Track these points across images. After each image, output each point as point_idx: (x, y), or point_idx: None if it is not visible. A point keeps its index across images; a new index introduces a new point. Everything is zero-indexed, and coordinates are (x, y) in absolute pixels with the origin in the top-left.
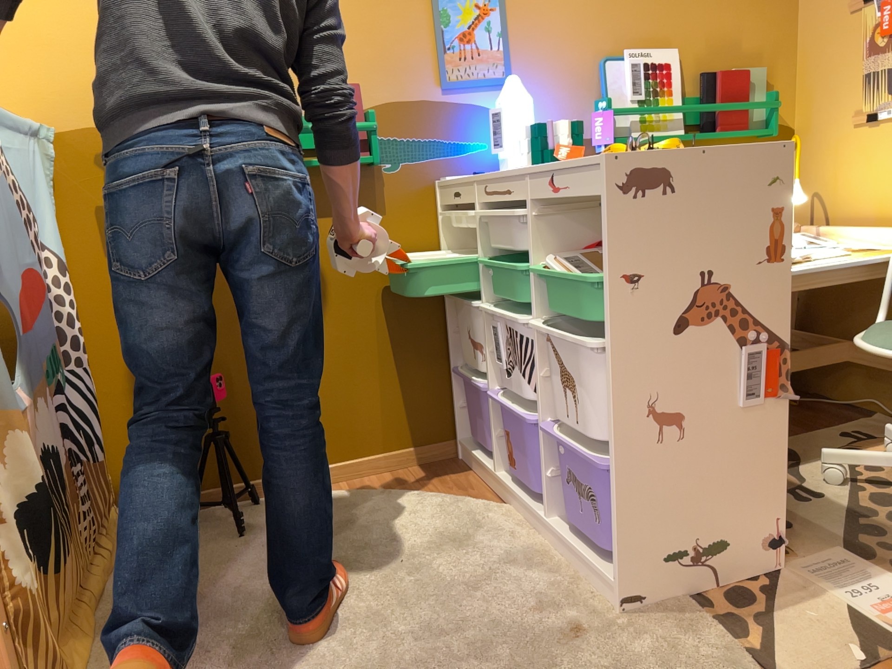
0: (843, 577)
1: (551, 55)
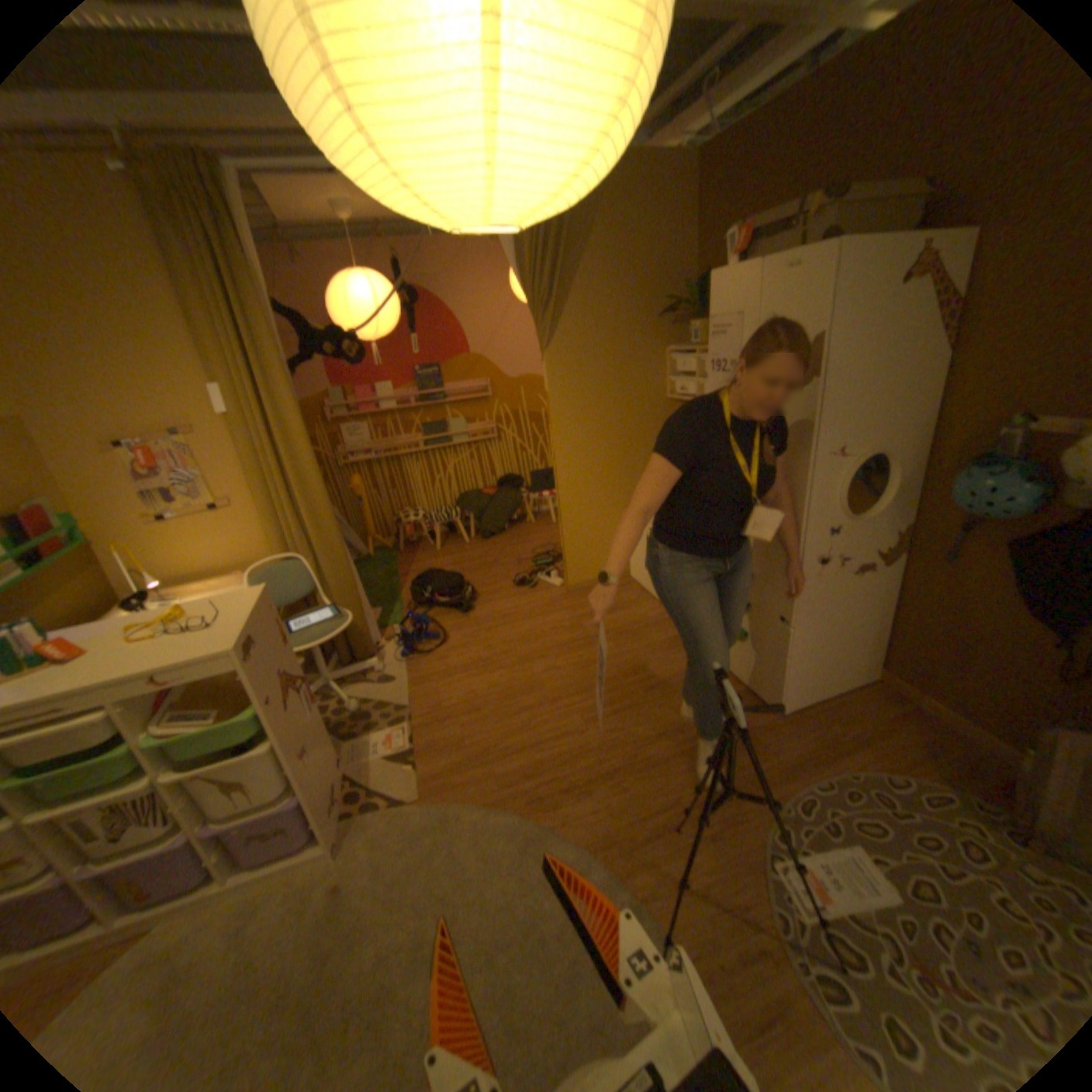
0: (359, 752)
1: None
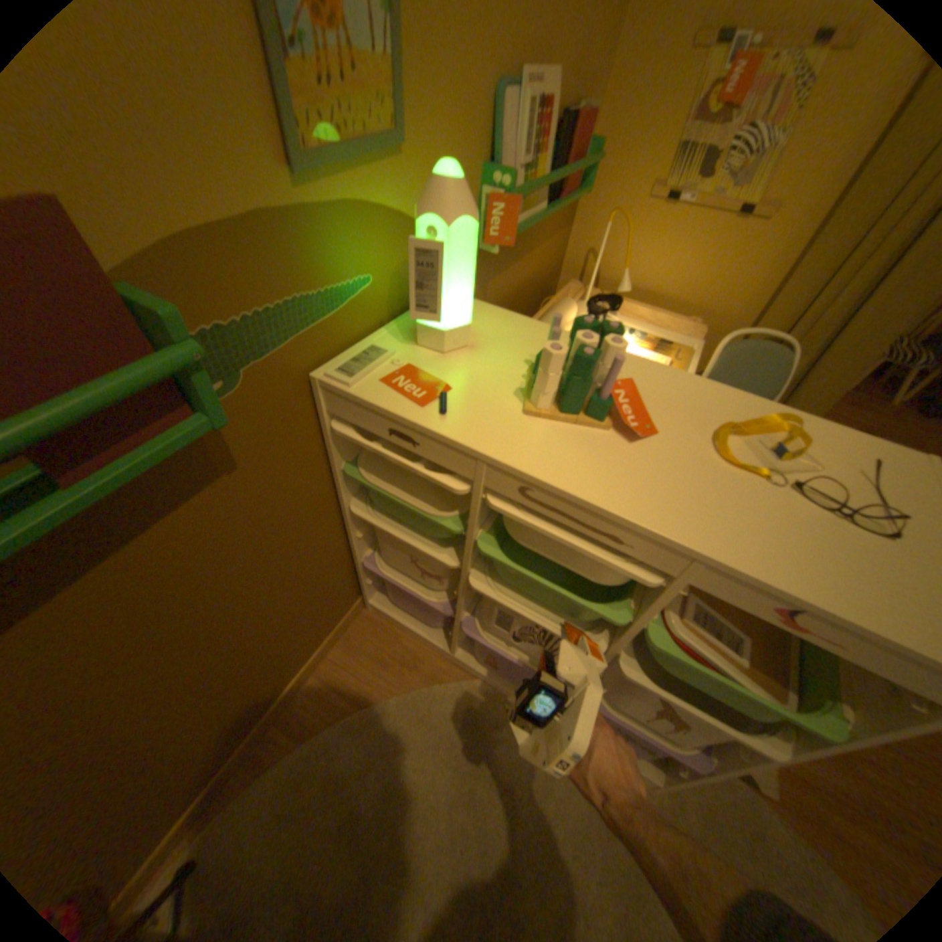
0: None
1: (451, 68)
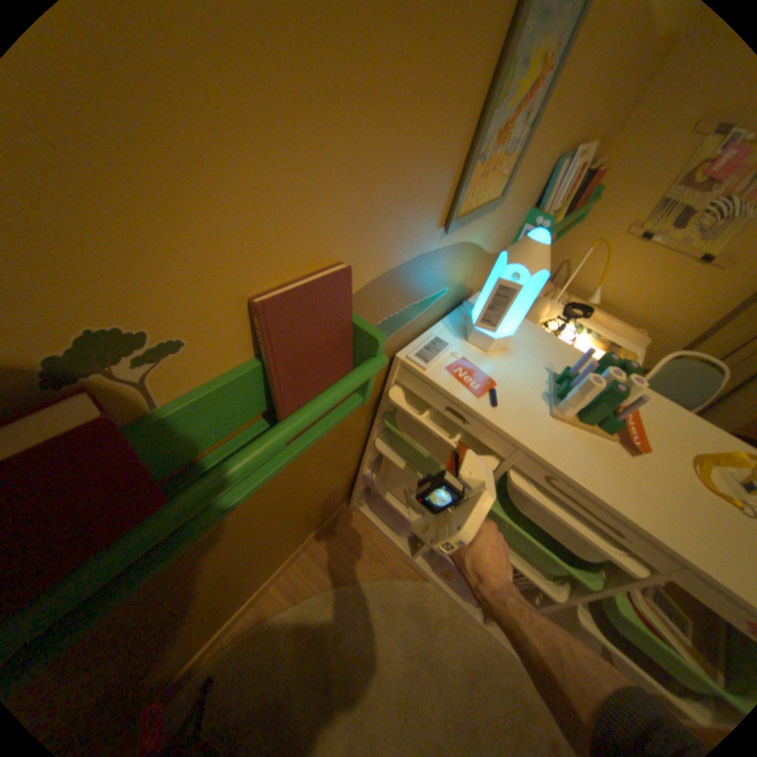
0: None
1: (544, 151)
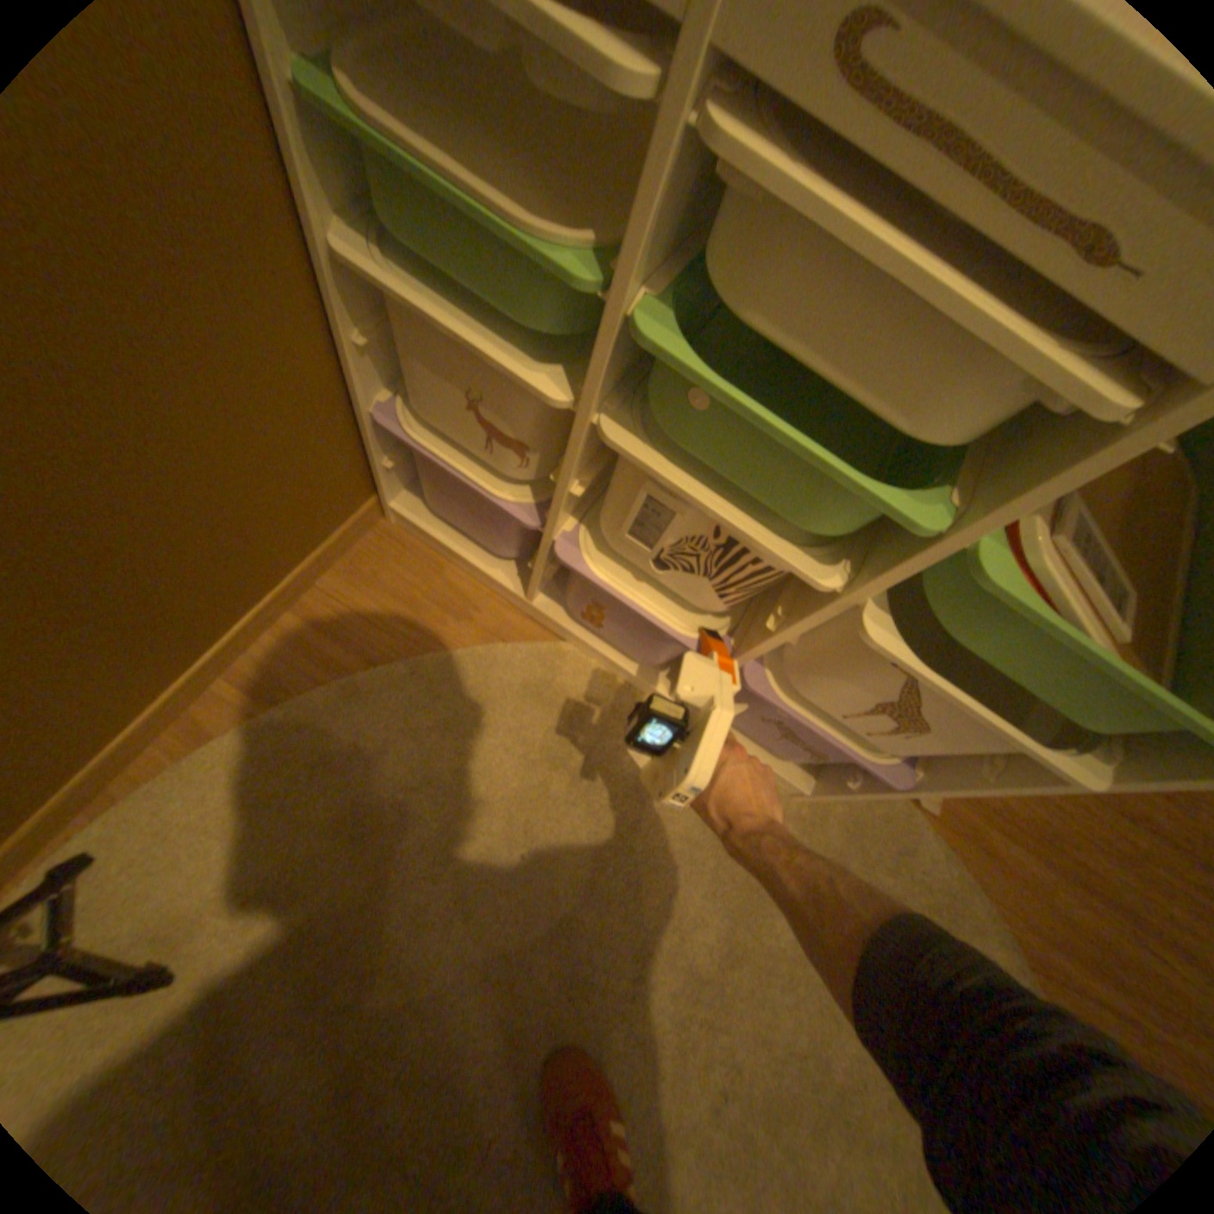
0: None
1: None
